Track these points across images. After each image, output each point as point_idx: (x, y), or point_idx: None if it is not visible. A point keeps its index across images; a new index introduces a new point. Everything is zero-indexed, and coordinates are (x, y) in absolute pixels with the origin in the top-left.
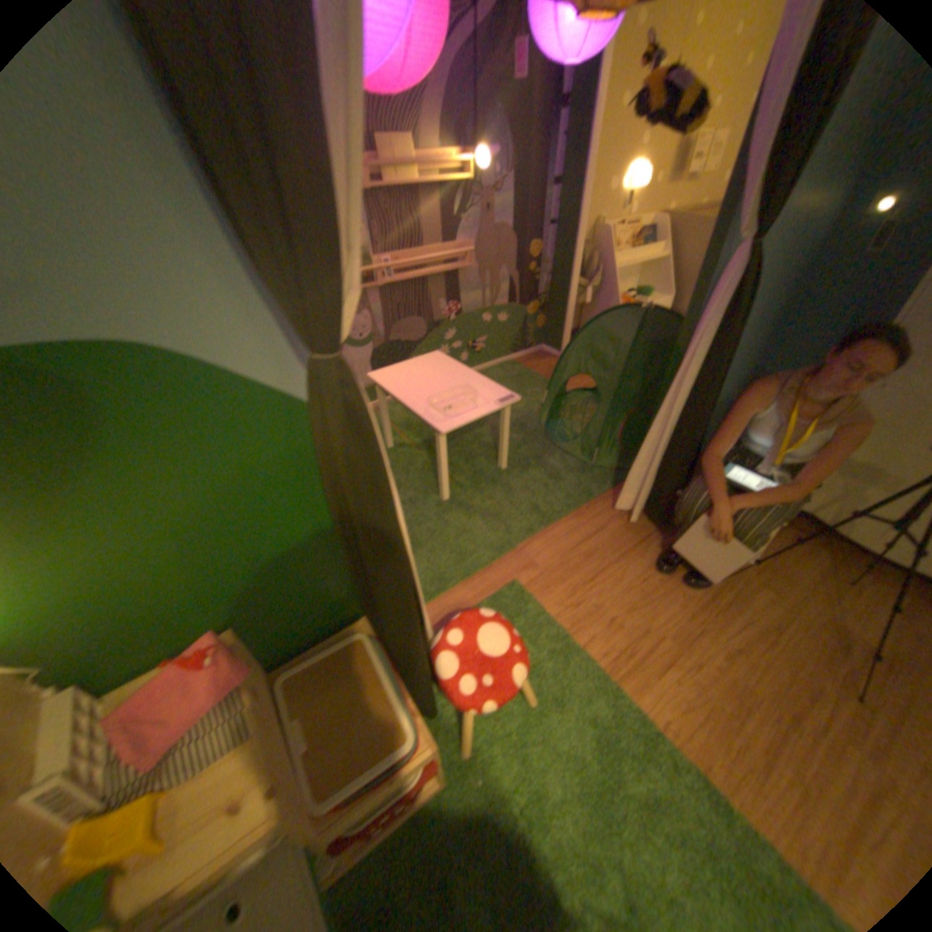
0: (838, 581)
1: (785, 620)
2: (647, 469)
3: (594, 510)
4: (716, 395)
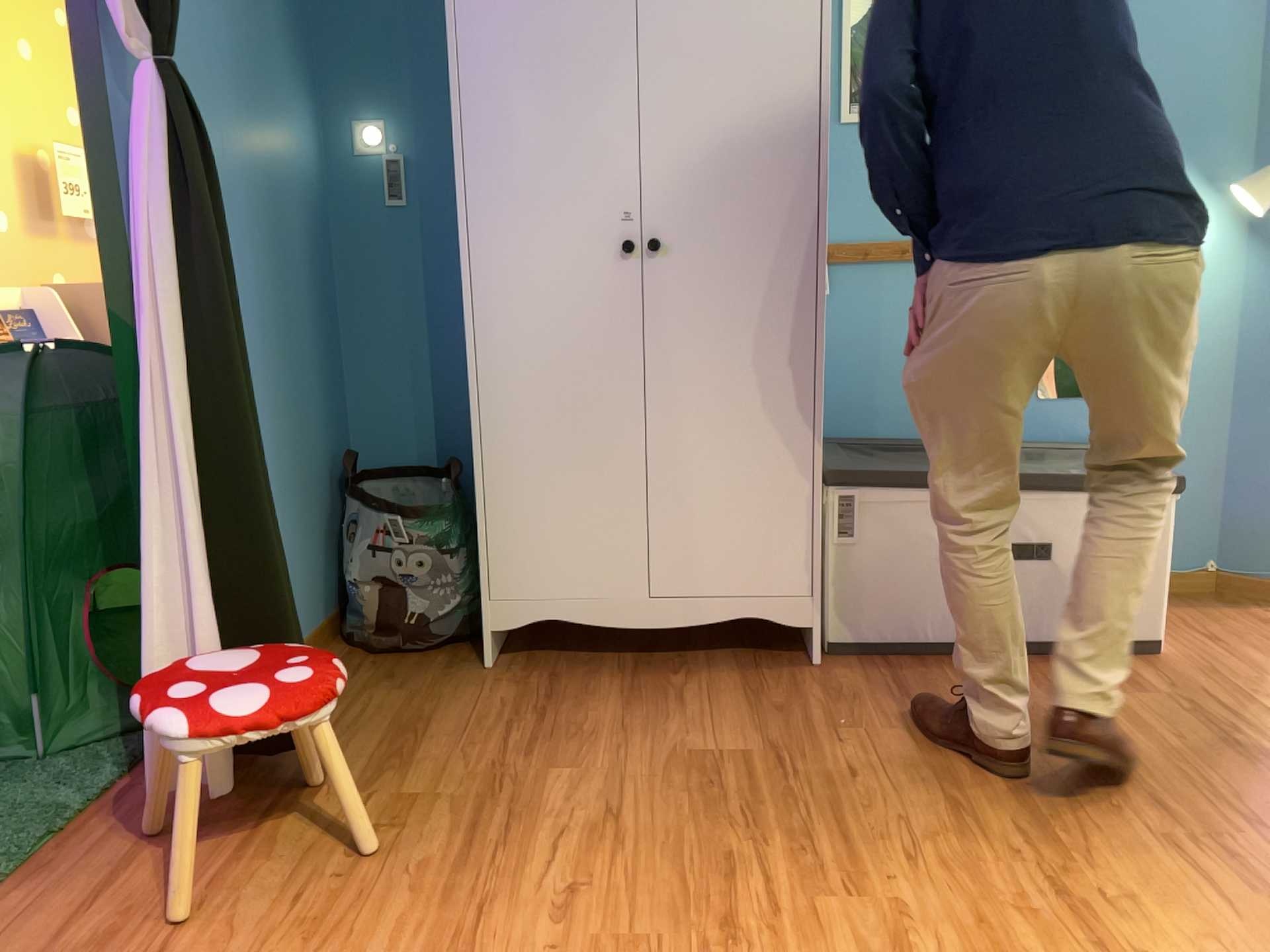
0: (644, 699)
1: (607, 791)
2: (170, 617)
3: (80, 833)
4: (250, 398)
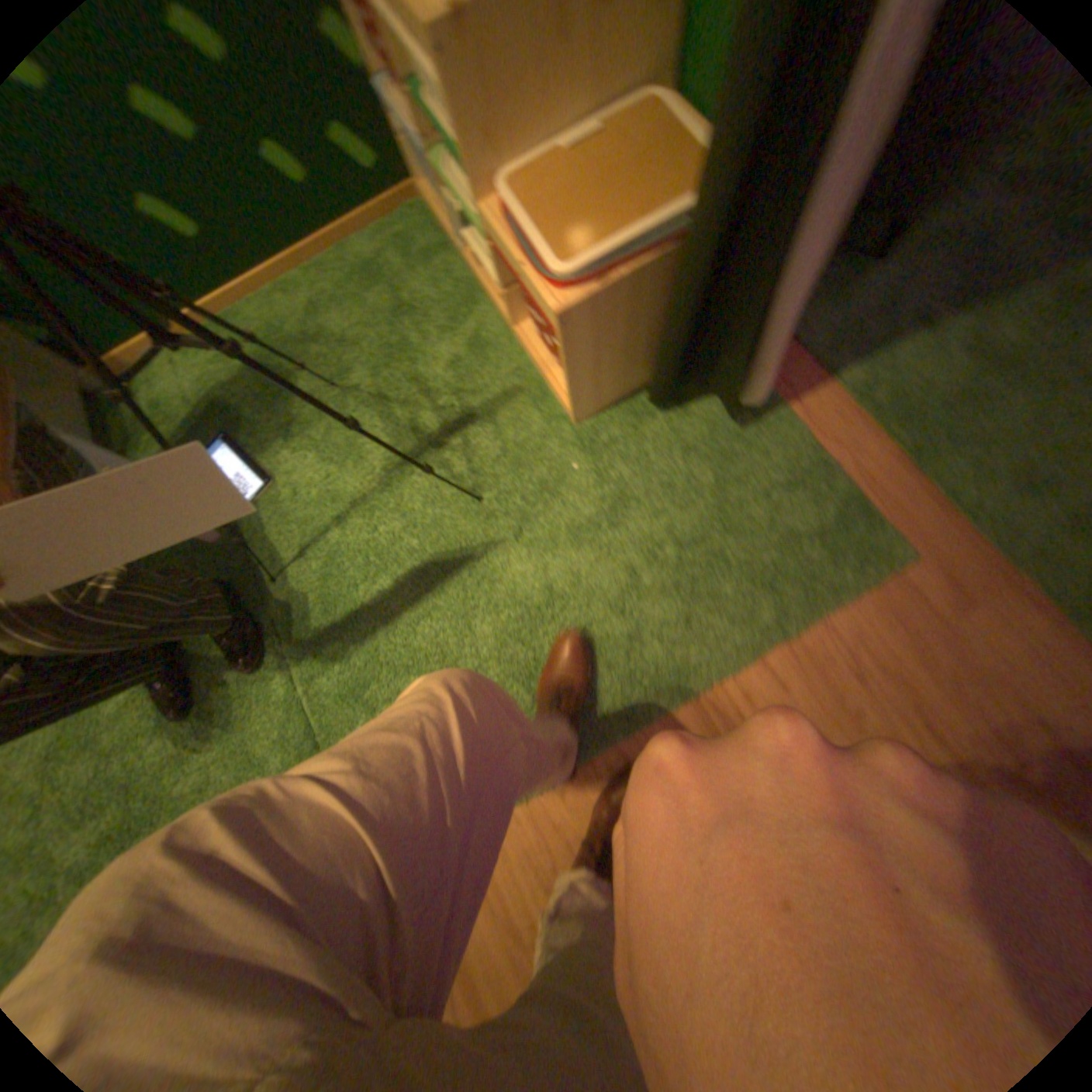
0: None
1: None
2: None
3: None
4: None
